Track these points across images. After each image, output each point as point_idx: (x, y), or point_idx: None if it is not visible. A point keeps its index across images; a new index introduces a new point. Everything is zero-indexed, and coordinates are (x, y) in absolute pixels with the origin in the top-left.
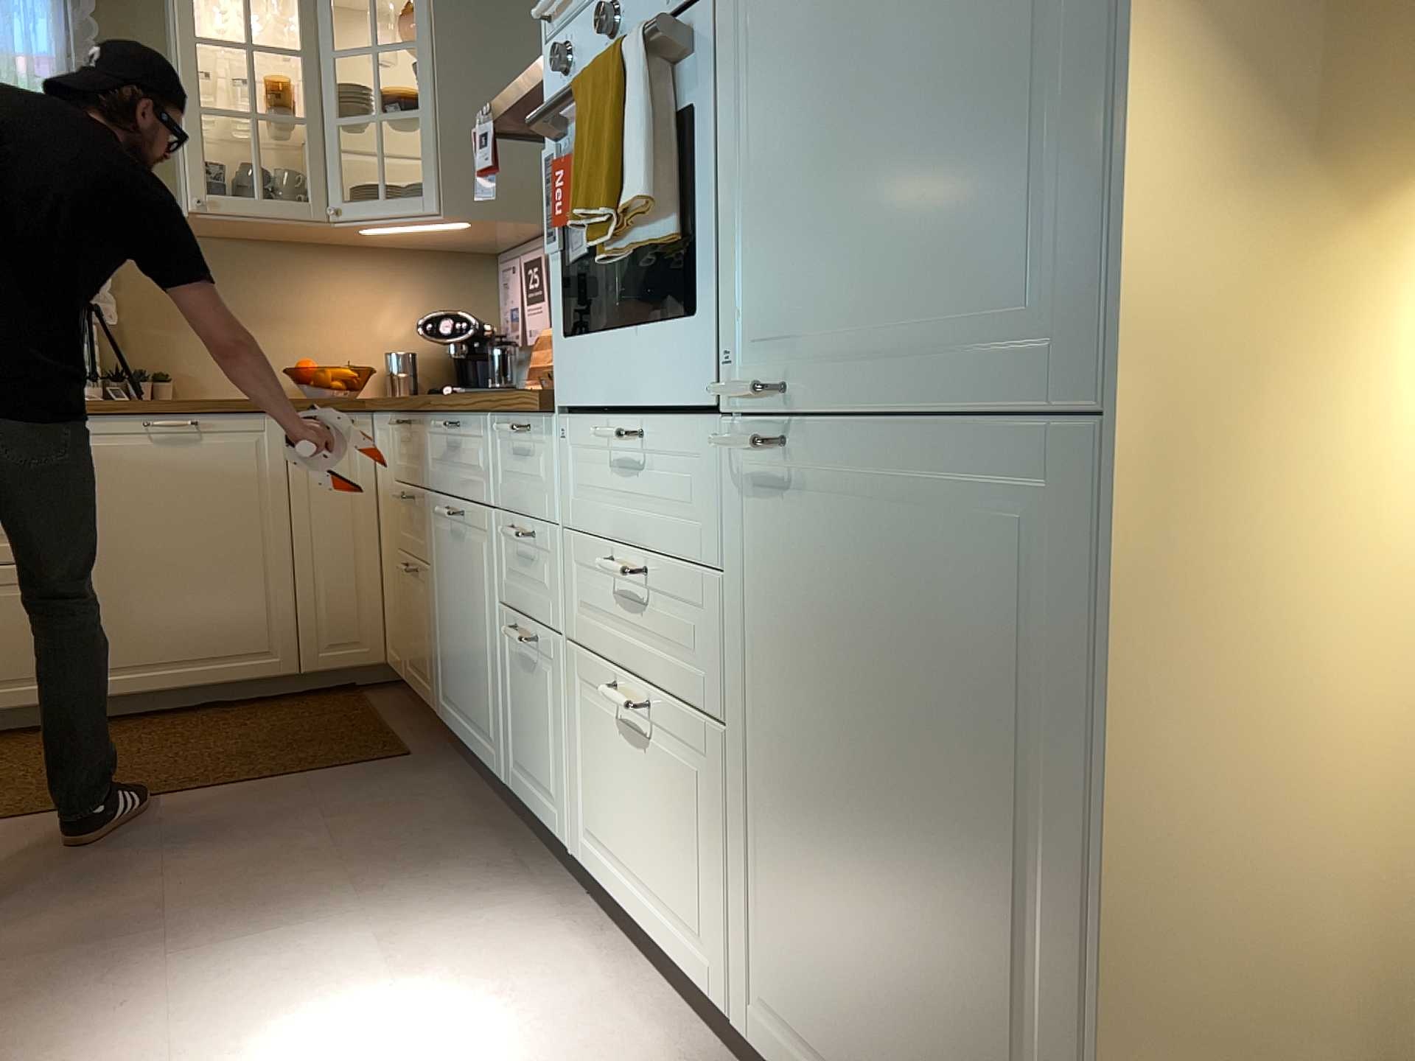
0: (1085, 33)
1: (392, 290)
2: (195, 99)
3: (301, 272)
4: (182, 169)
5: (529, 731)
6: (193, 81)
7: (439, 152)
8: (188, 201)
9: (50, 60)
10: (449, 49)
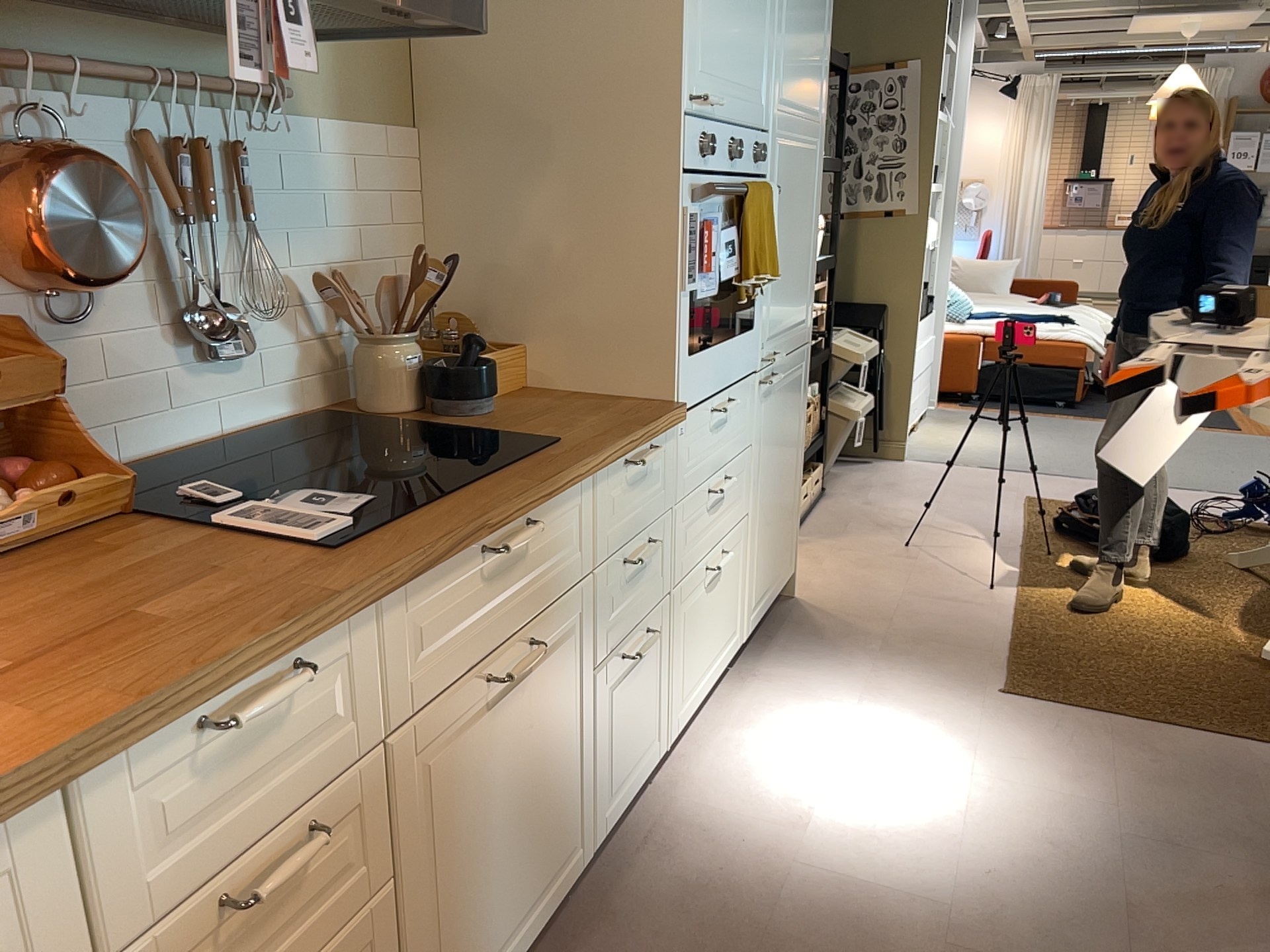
0: (812, 253)
1: None
2: None
3: None
4: None
5: (630, 730)
6: None
7: None
8: None
9: None
10: None
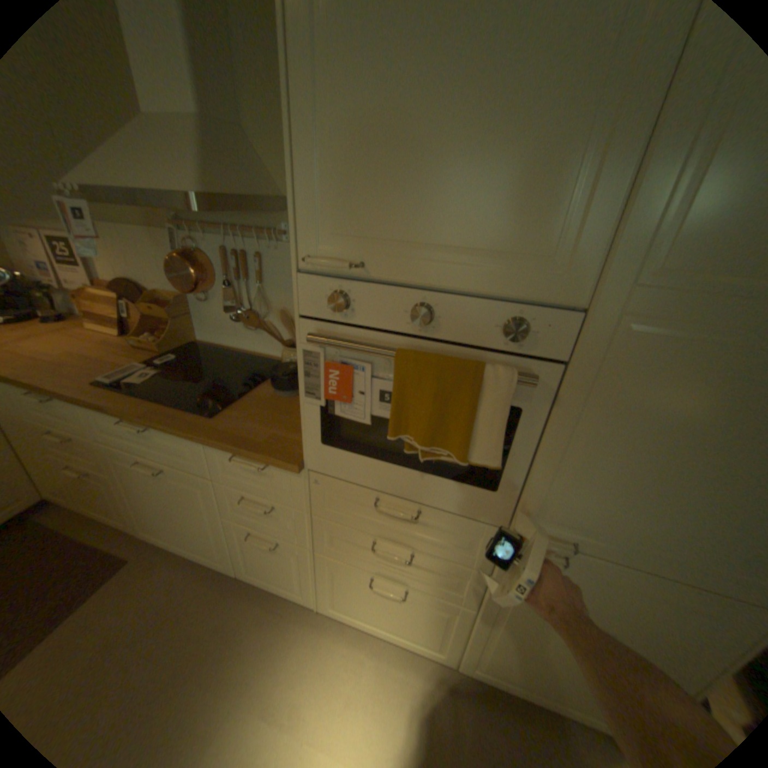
0: None
1: None
2: None
3: None
4: None
5: (265, 568)
6: None
7: None
8: None
9: None
10: None
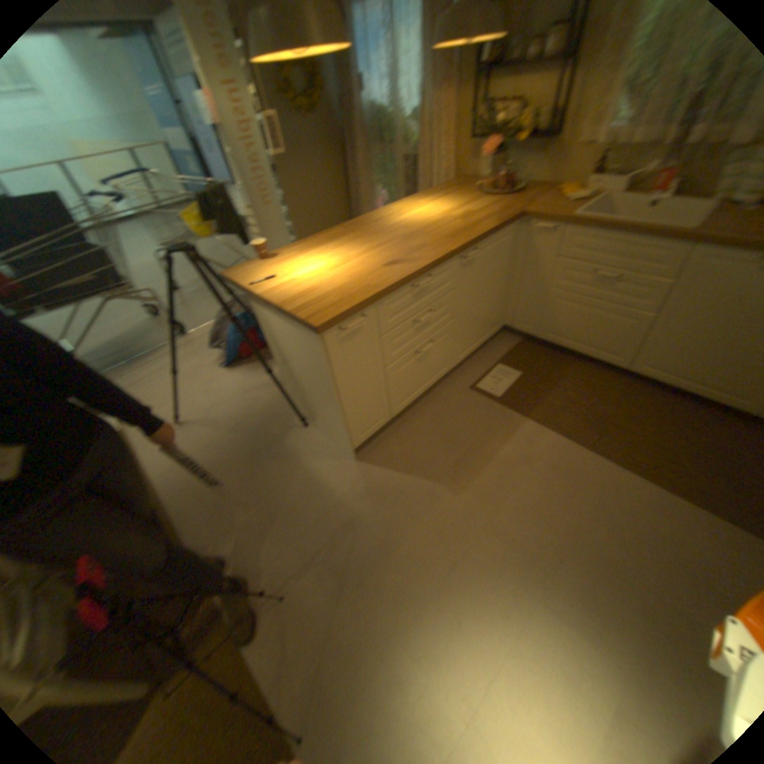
0: None
1: None
2: None
3: None
4: None
5: None
6: None
7: None
8: None
9: None
10: None
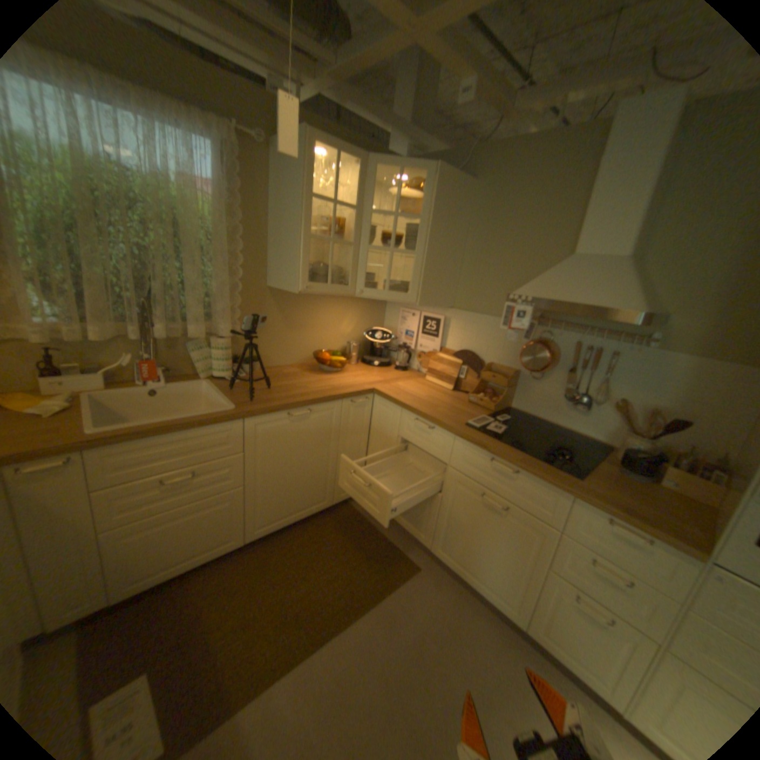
0: None
1: (348, 313)
2: (307, 231)
3: (315, 306)
4: (294, 268)
5: (578, 640)
6: (308, 221)
7: (421, 275)
8: (299, 287)
9: (212, 187)
10: (434, 225)
